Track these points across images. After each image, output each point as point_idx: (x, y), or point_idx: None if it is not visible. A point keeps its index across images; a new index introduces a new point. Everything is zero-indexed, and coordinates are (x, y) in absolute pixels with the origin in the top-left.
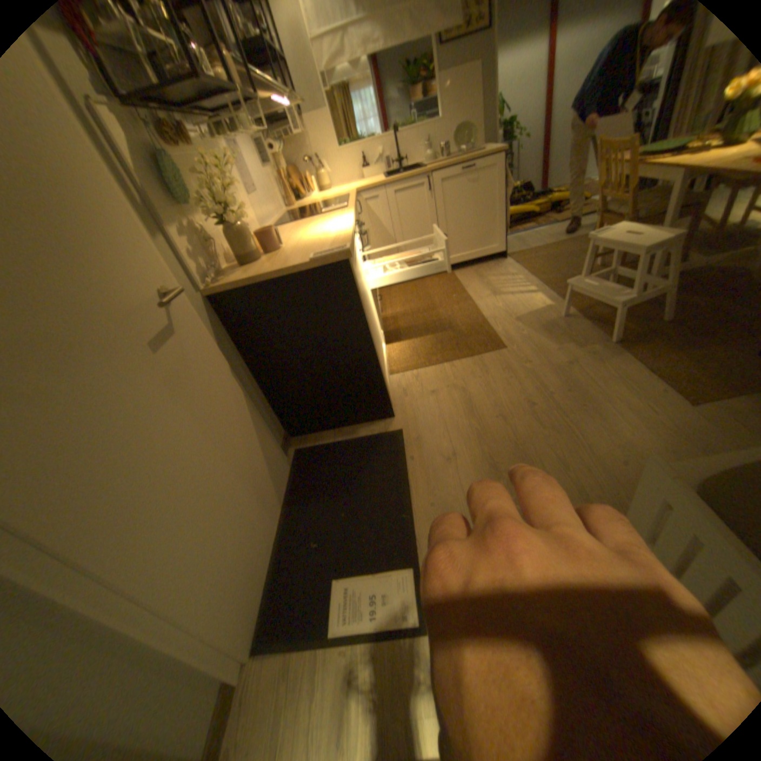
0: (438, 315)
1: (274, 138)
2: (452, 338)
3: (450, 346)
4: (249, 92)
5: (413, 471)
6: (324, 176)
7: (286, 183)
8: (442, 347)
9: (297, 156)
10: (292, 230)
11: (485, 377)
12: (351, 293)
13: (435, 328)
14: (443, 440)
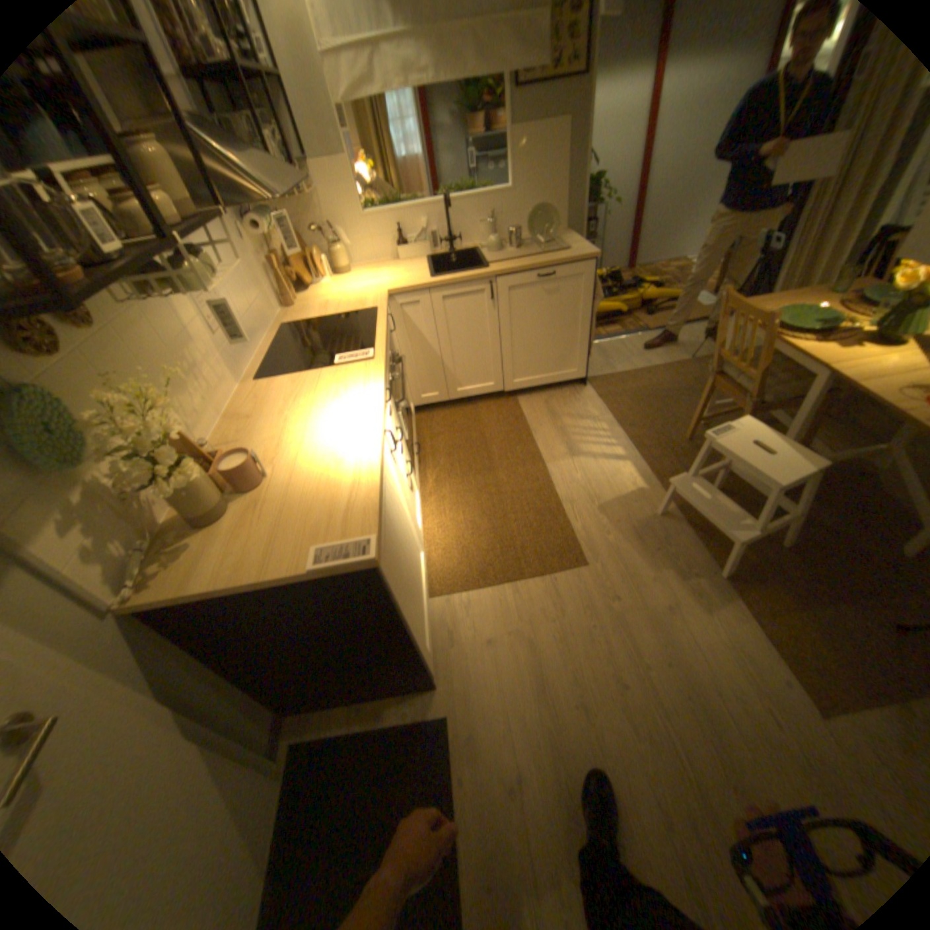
0: (496, 485)
1: (261, 210)
2: (516, 537)
3: (513, 554)
4: (207, 208)
5: (462, 814)
6: (341, 256)
7: (282, 275)
8: (503, 552)
9: (300, 220)
10: (286, 408)
11: (559, 622)
12: (376, 595)
13: (493, 512)
14: (504, 750)
